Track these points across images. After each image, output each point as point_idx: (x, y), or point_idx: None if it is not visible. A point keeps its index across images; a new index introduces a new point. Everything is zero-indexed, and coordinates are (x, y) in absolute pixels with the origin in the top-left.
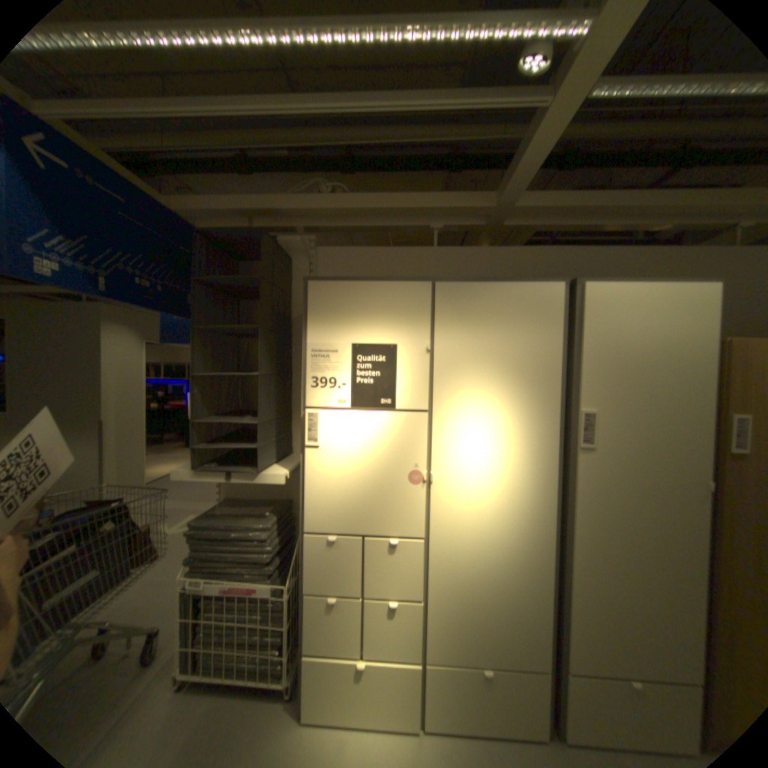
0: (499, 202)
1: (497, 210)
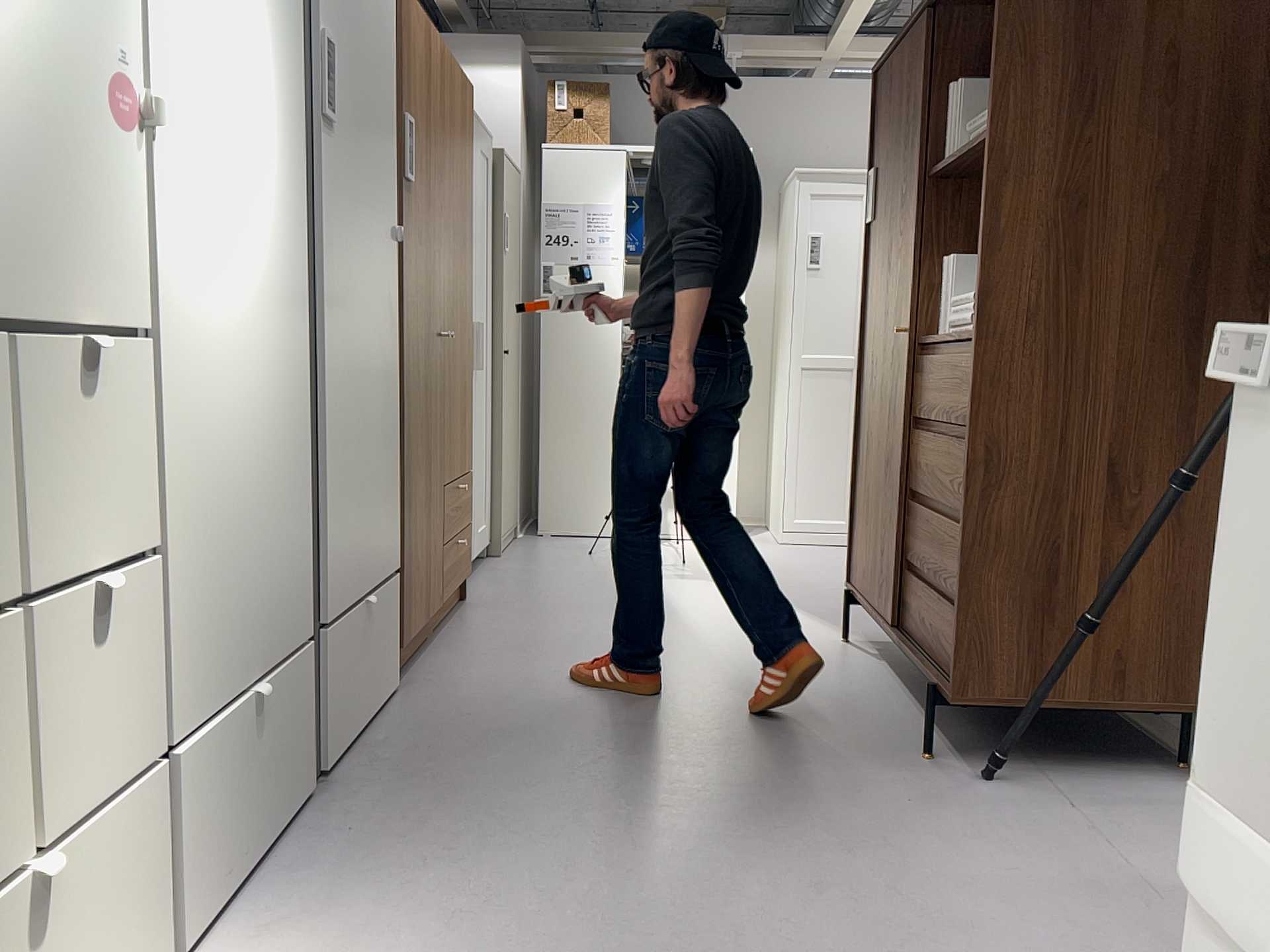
0: None
1: None
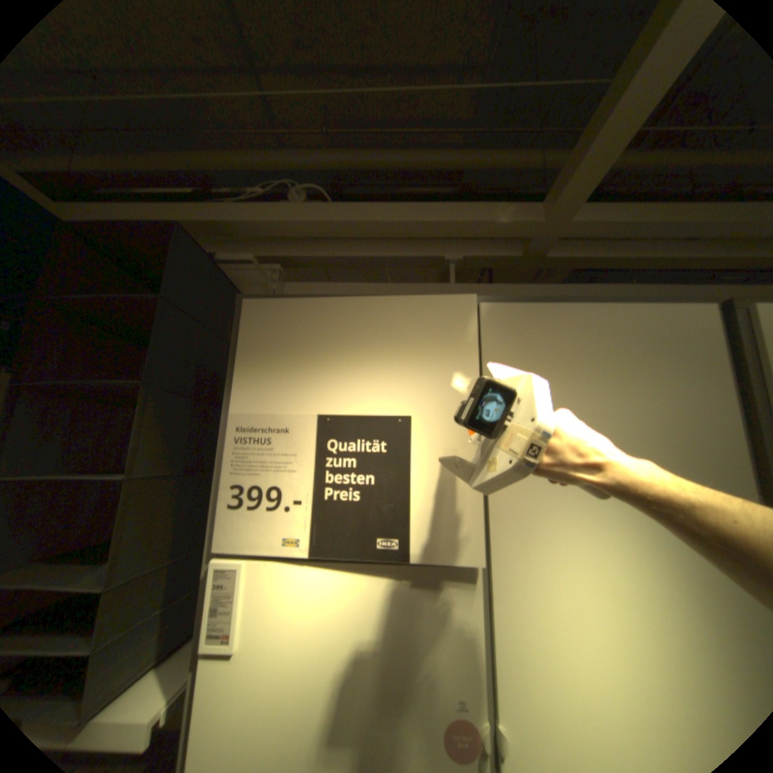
0: (551, 212)
1: (545, 227)
